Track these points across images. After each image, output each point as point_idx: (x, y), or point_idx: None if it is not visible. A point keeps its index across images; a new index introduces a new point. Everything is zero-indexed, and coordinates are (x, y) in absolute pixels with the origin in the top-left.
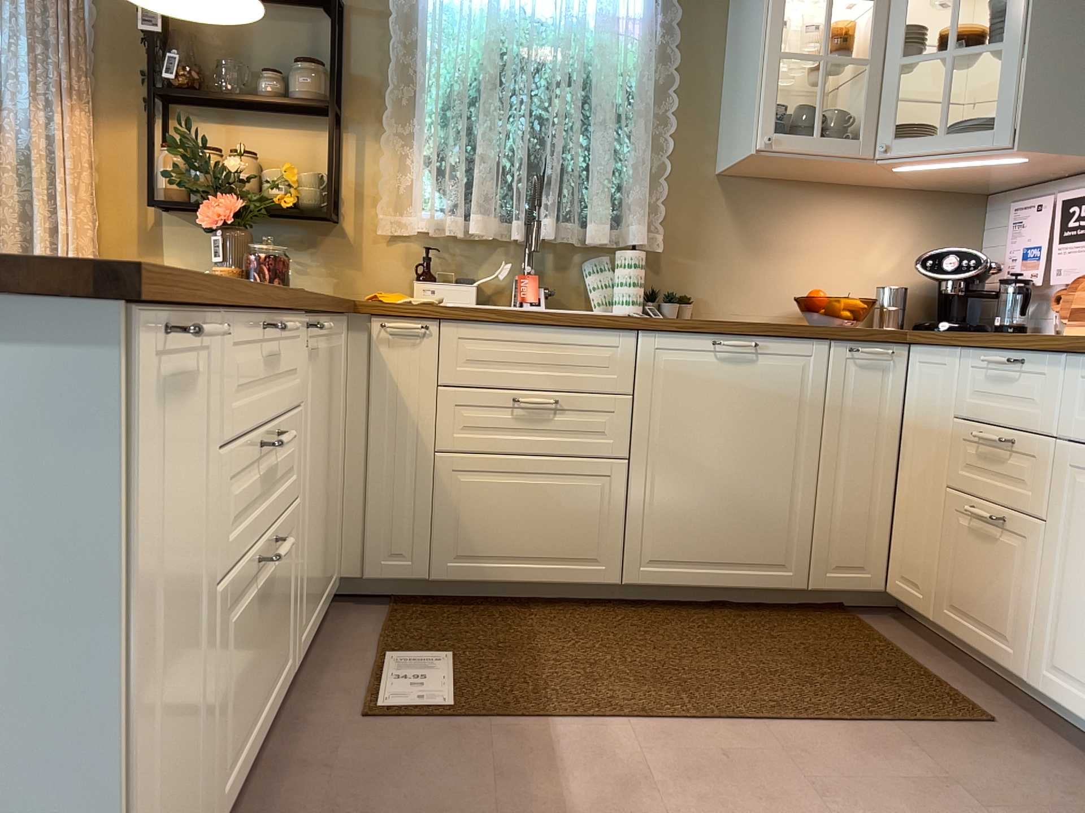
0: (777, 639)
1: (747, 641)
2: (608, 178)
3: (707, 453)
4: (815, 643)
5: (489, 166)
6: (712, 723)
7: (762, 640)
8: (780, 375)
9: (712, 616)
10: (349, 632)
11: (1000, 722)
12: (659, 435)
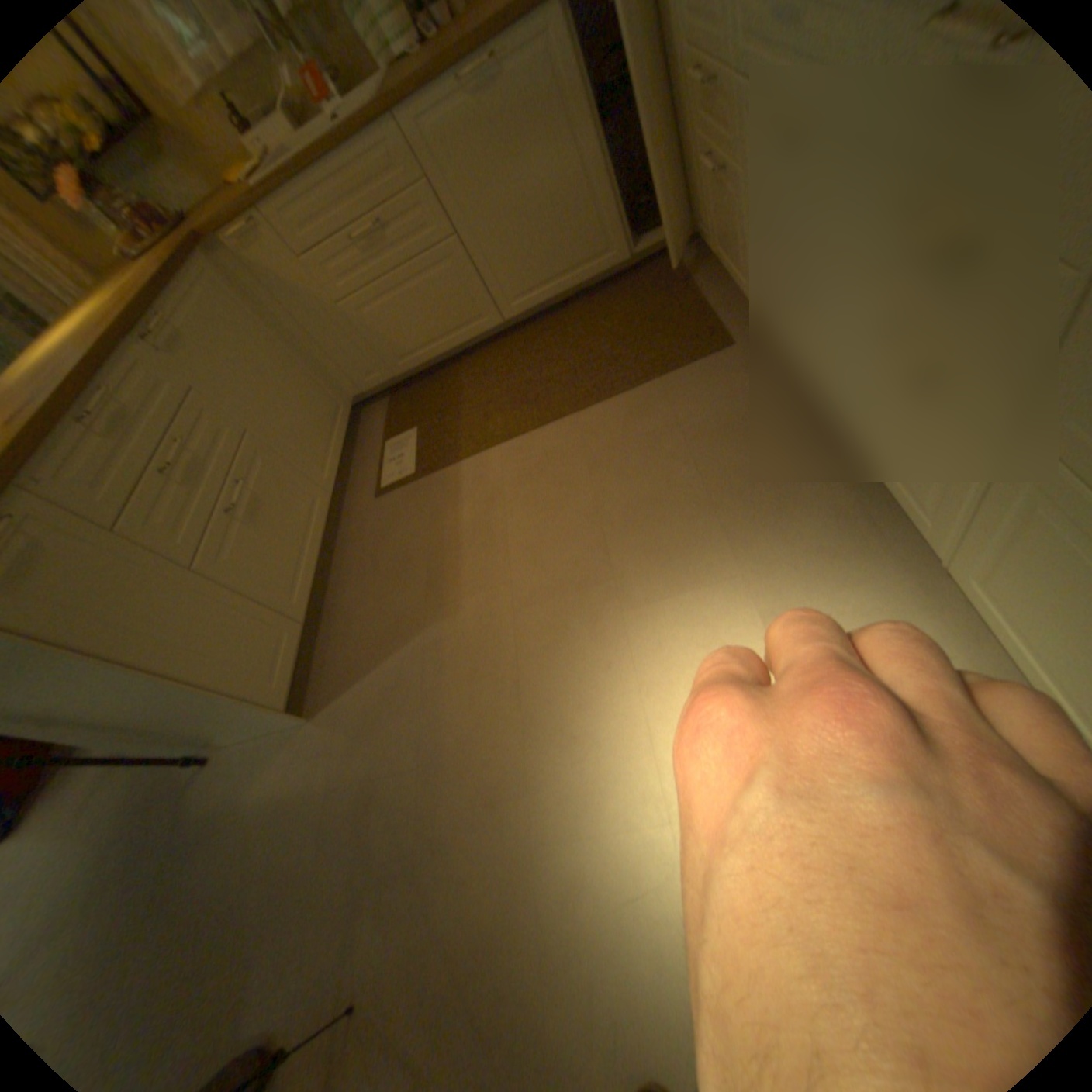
0: (609, 316)
1: (588, 329)
2: None
3: (508, 193)
4: (635, 307)
5: None
6: (548, 424)
7: (599, 322)
8: (529, 74)
9: (572, 311)
10: (372, 430)
11: (739, 339)
12: (464, 200)
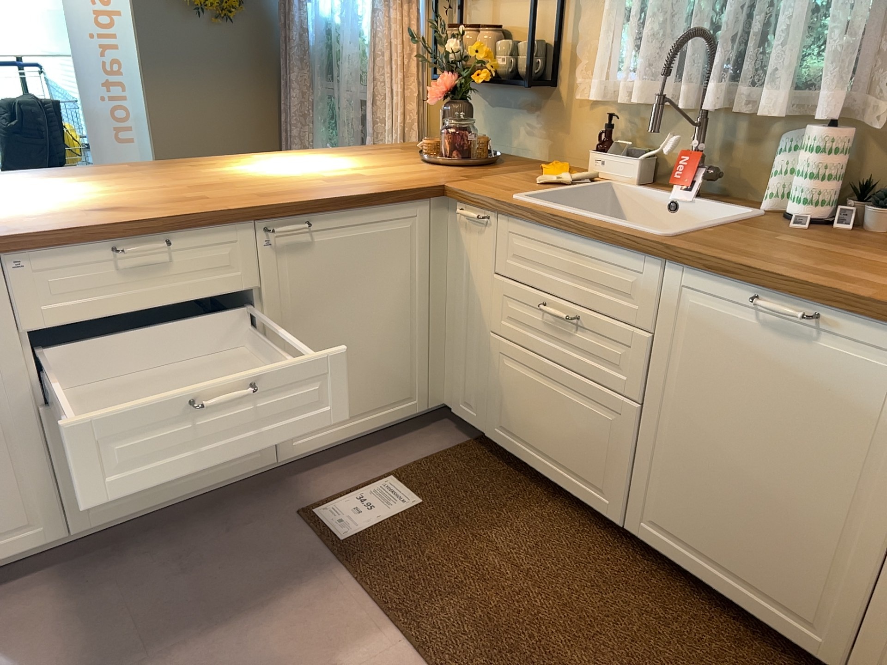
0: None
1: None
2: (801, 26)
3: (726, 436)
4: None
5: (658, 23)
6: None
7: None
8: (848, 373)
9: (705, 617)
10: (411, 447)
11: None
12: (673, 390)
